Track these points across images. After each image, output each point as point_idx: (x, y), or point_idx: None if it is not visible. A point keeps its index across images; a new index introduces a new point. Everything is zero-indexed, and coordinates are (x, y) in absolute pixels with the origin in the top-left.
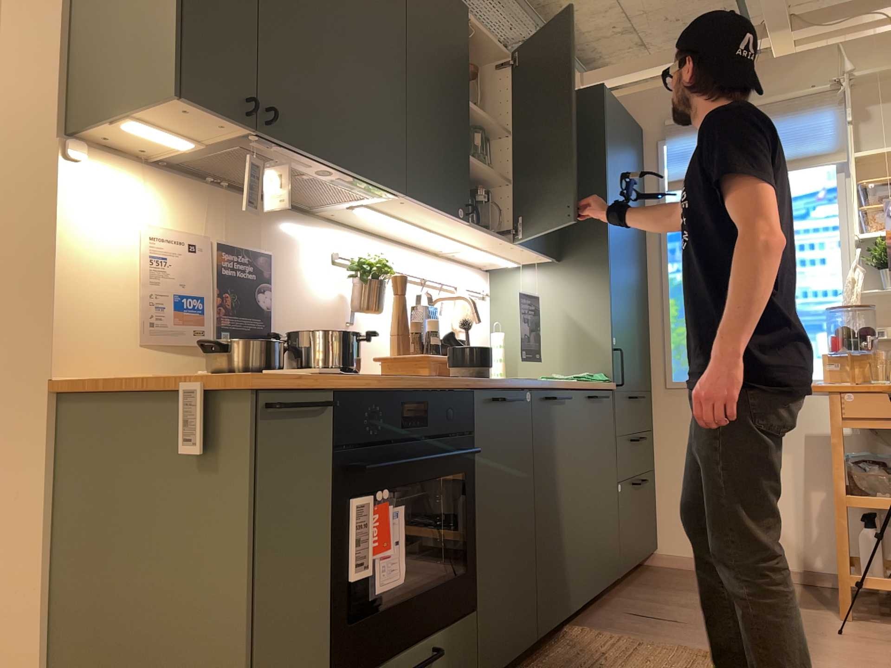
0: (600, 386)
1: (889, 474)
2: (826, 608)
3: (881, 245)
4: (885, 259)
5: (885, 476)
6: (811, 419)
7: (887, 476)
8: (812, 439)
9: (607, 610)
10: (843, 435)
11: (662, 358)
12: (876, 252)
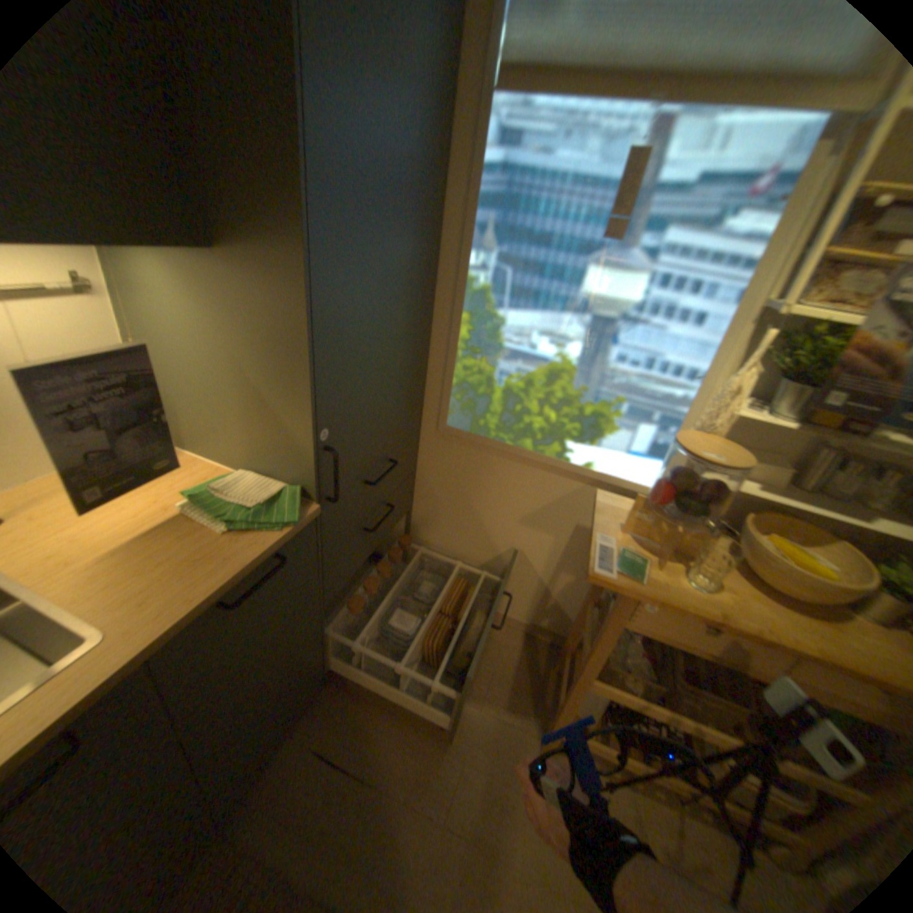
0: (268, 544)
1: (651, 659)
2: (531, 714)
3: (816, 334)
4: (813, 373)
5: (647, 682)
6: (589, 513)
7: (648, 667)
8: (582, 532)
9: (292, 739)
10: (619, 638)
11: (438, 392)
12: (807, 356)
